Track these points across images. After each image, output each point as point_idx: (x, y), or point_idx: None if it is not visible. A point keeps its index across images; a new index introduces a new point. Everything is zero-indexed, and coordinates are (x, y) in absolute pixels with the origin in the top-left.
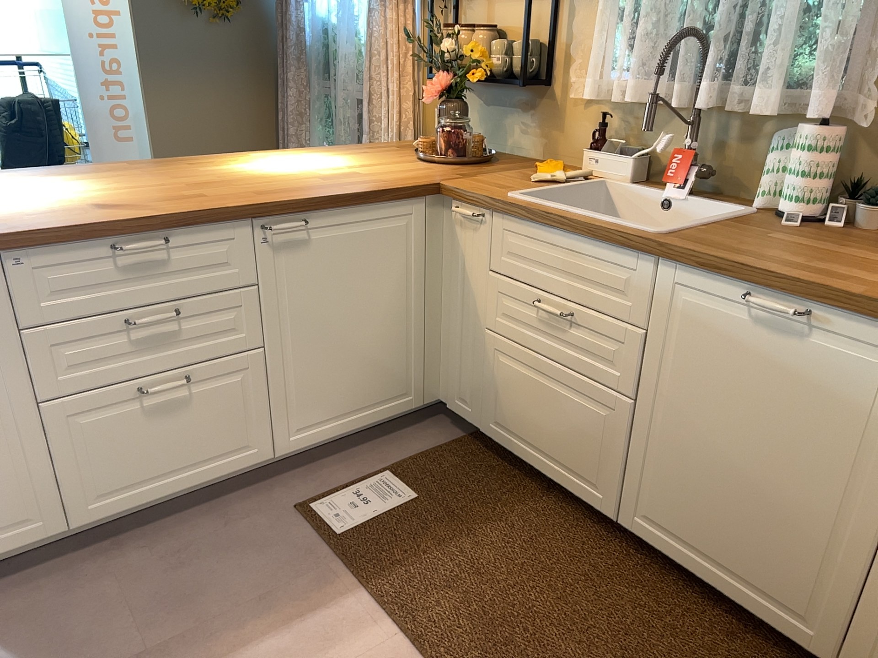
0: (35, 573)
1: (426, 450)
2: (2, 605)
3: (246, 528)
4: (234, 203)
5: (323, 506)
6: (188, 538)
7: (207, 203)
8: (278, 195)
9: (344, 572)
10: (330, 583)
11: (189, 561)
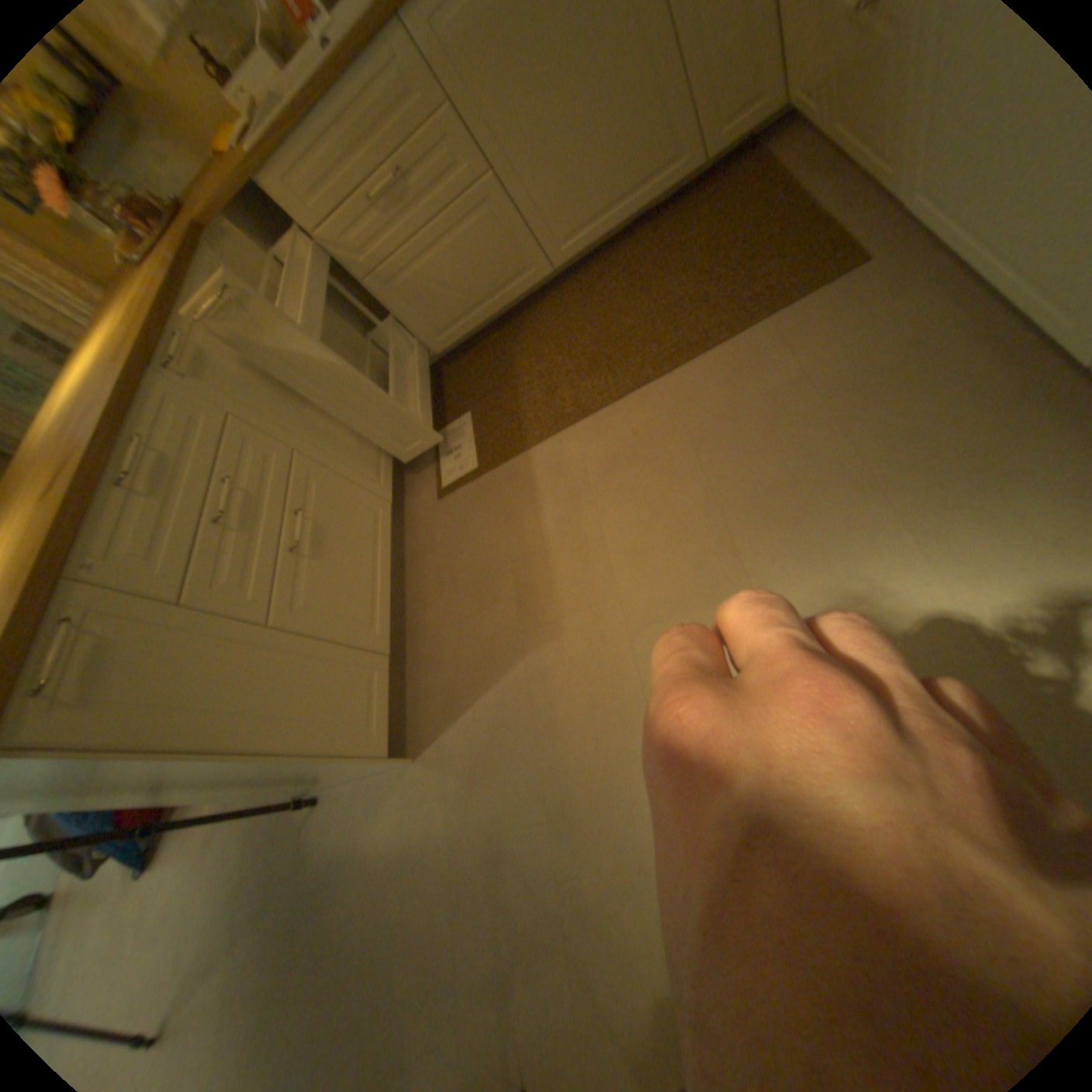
0: (413, 692)
1: (432, 405)
2: (431, 713)
3: (443, 534)
4: (118, 370)
5: (450, 477)
6: (433, 577)
7: (103, 395)
8: (129, 340)
9: (511, 462)
10: (516, 472)
11: (453, 575)
